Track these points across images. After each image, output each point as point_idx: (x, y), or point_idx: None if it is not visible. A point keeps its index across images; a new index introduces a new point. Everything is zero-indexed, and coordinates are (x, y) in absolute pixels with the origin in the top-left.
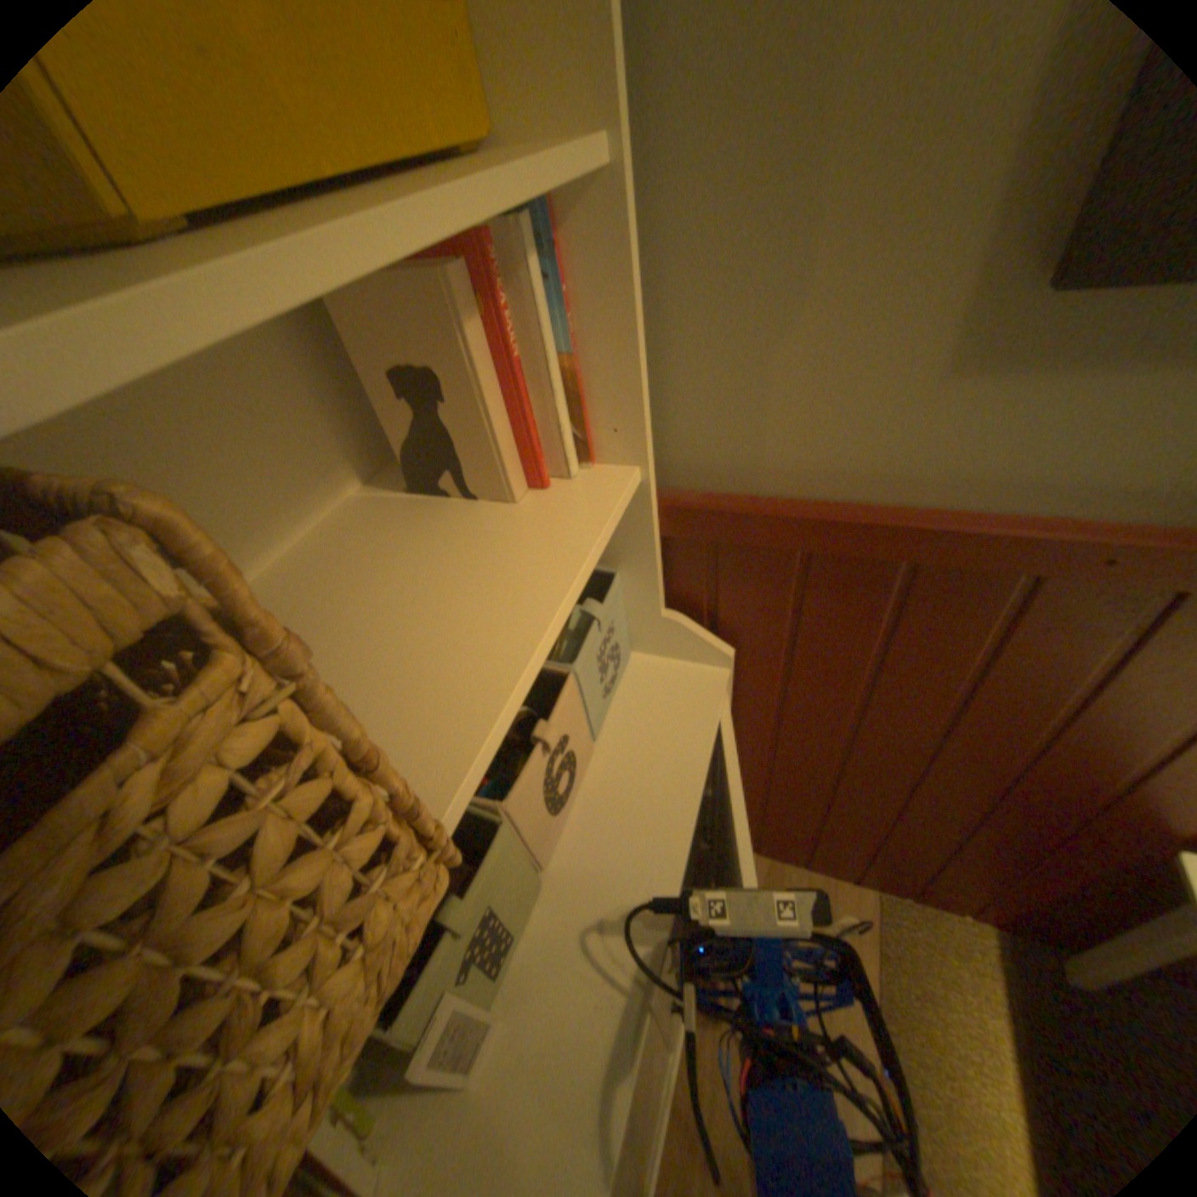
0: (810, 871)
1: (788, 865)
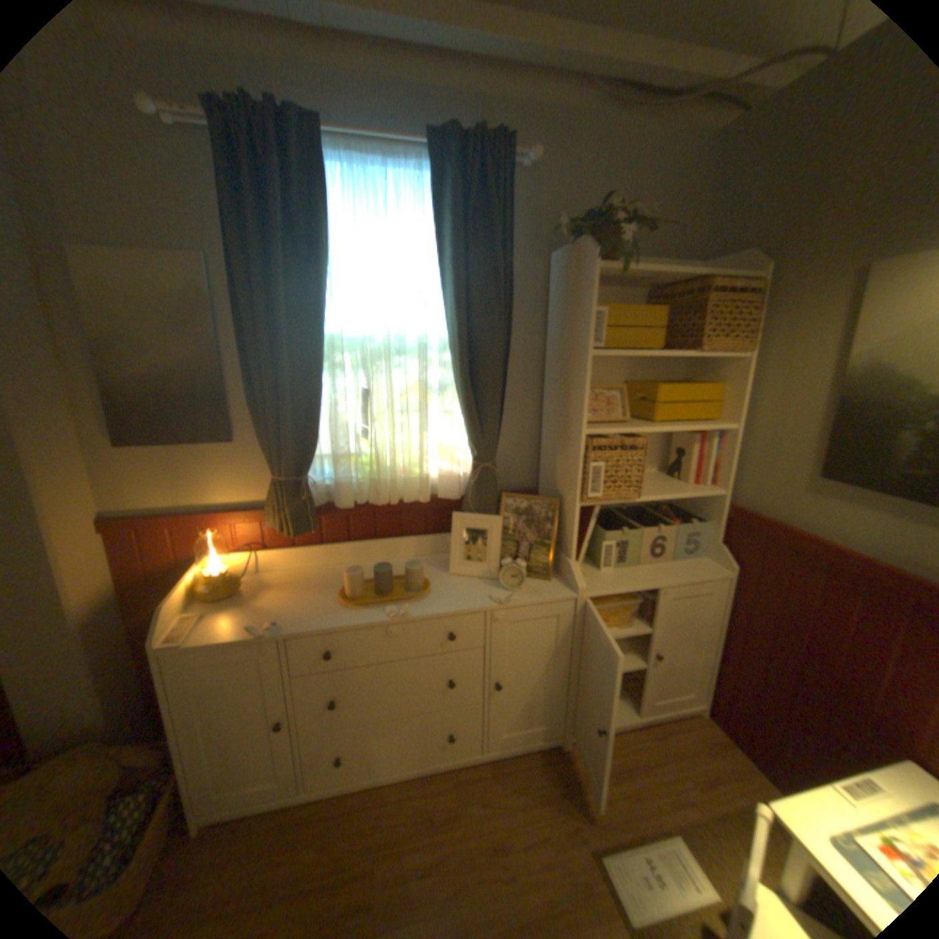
0: (750, 761)
1: (740, 751)
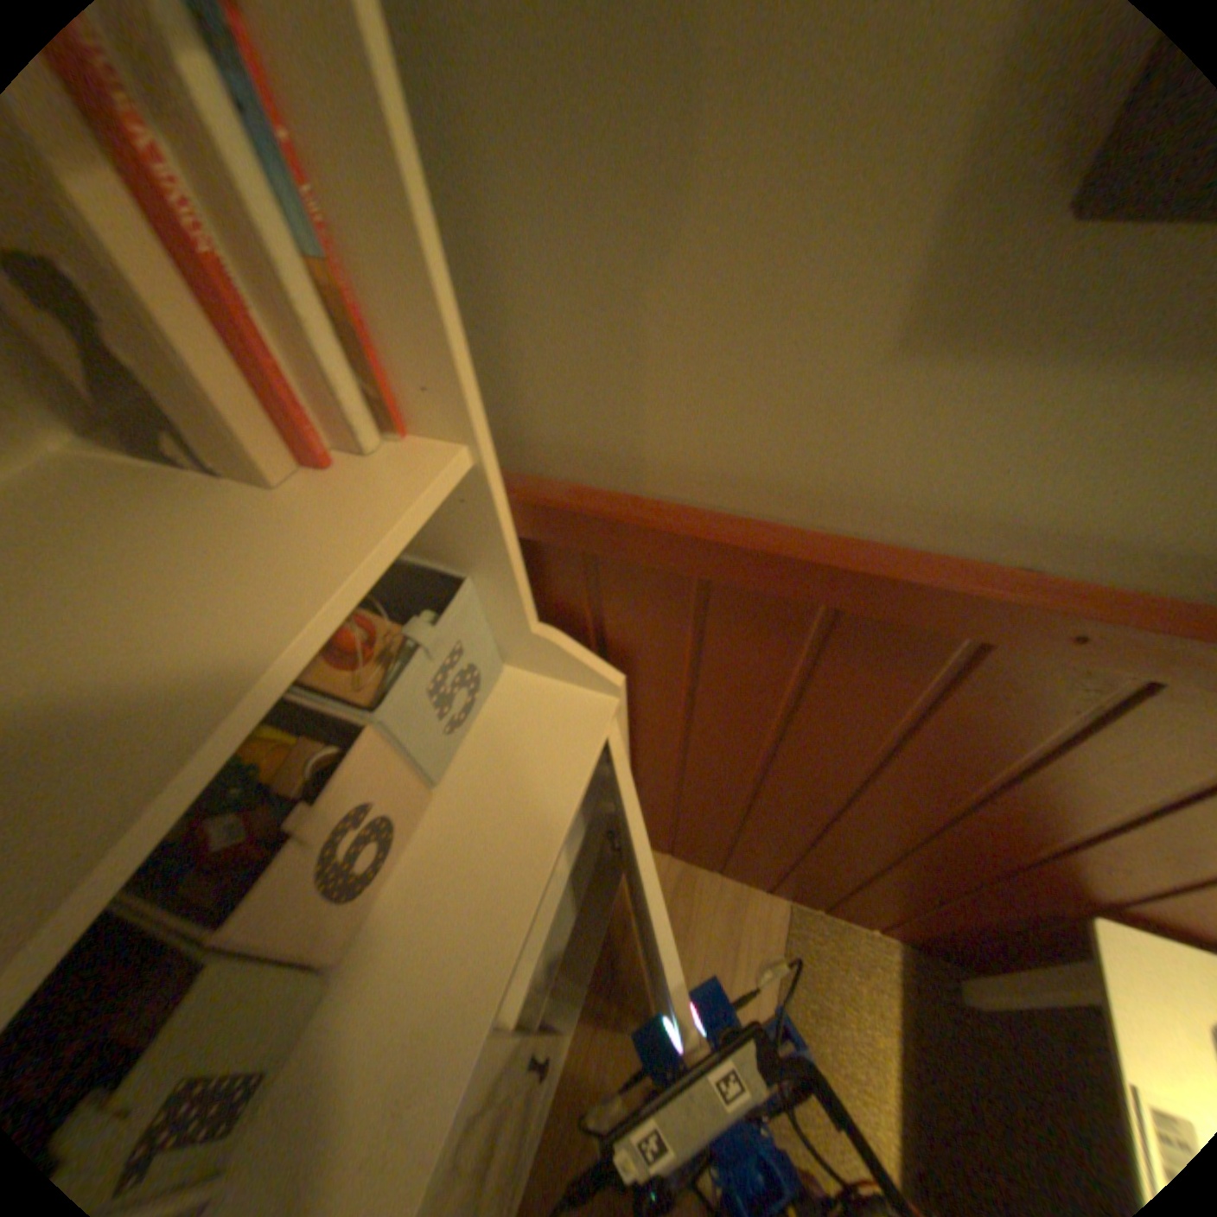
0: (723, 877)
1: (701, 870)
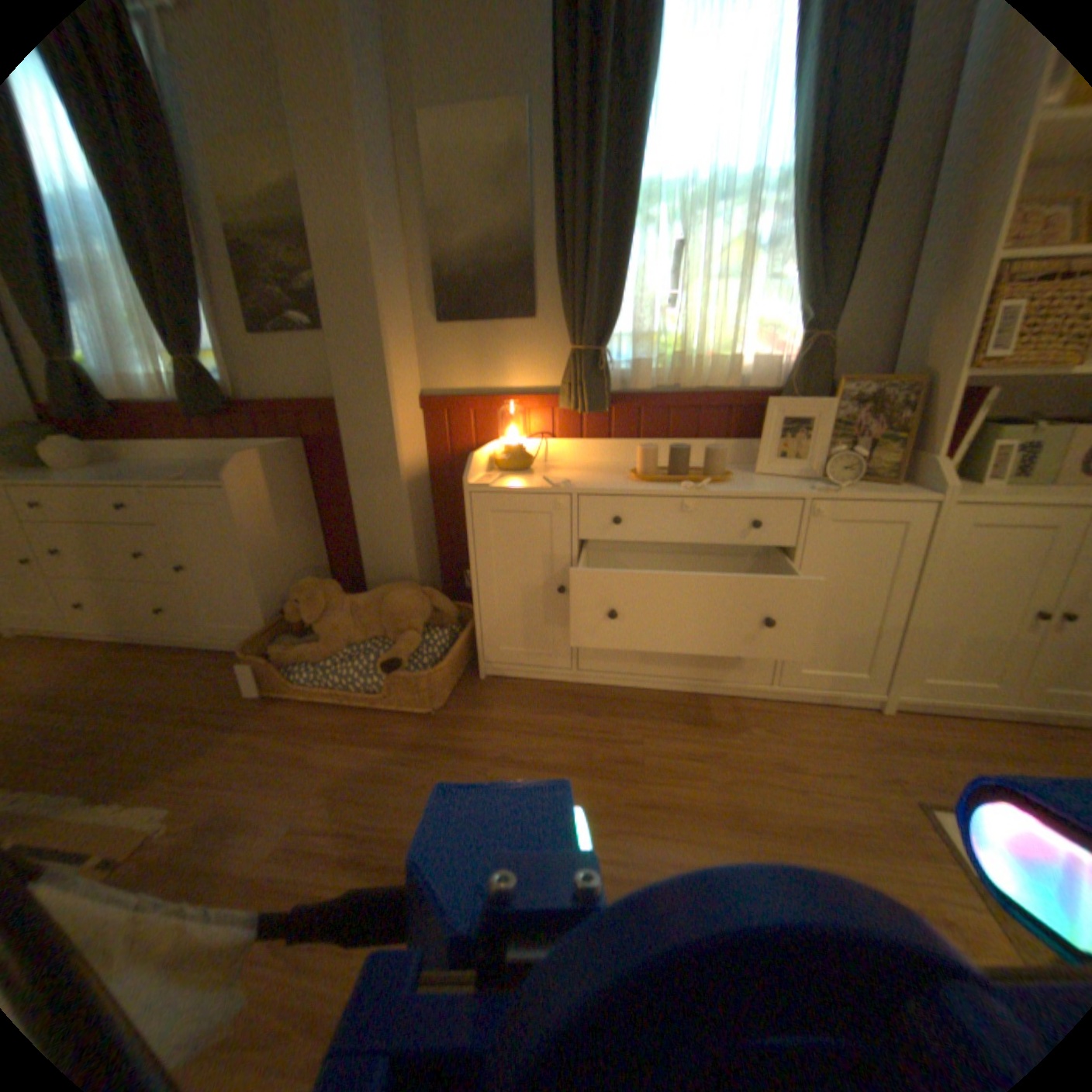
0: None
1: None
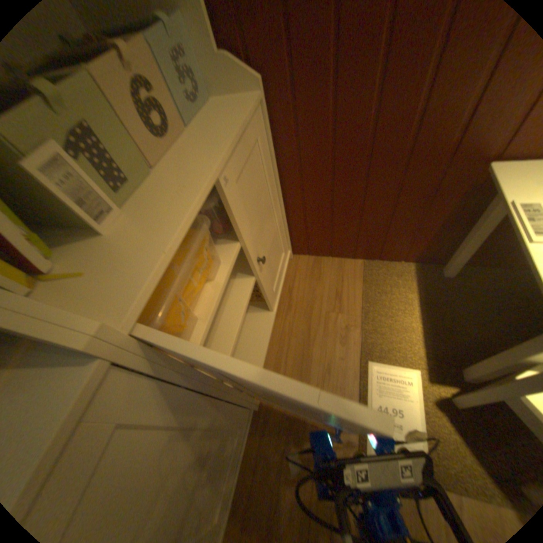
0: (332, 257)
1: (322, 256)
